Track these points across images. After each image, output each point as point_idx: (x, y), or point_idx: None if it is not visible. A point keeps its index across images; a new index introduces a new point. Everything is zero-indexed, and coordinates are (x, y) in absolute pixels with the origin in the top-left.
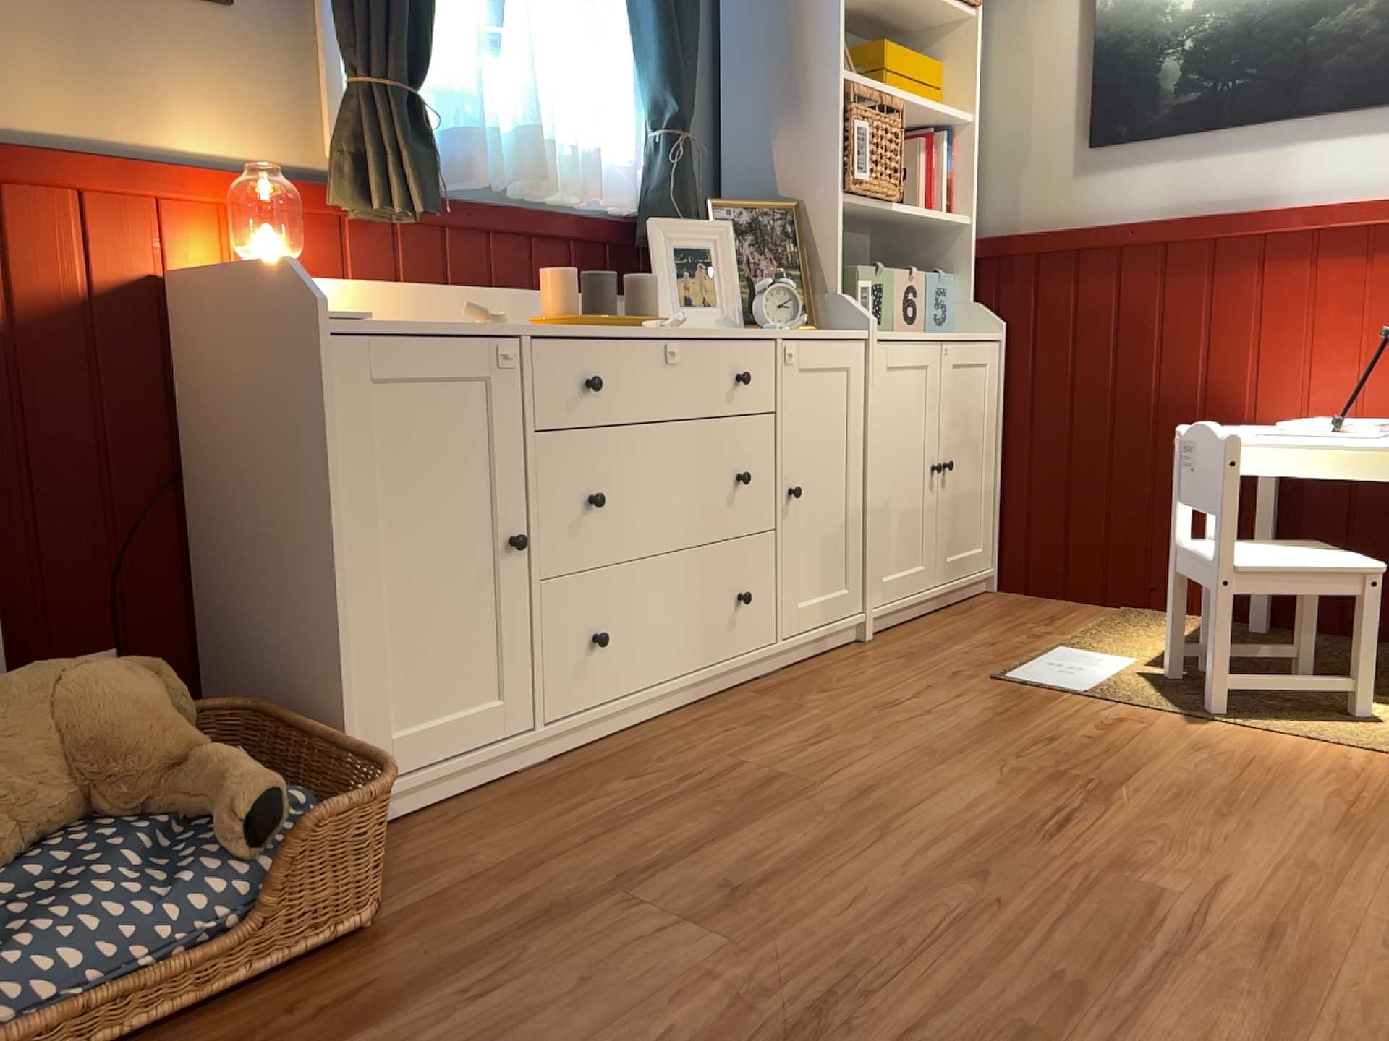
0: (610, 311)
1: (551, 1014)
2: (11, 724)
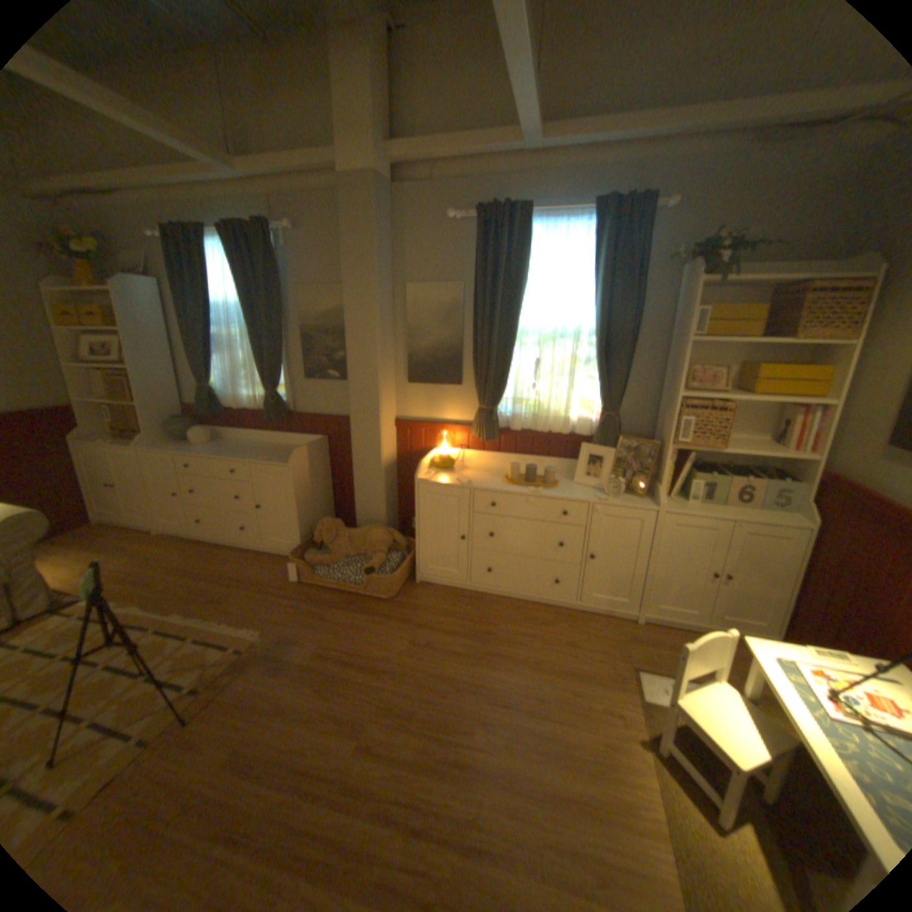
0: (530, 479)
1: (372, 635)
2: (362, 536)
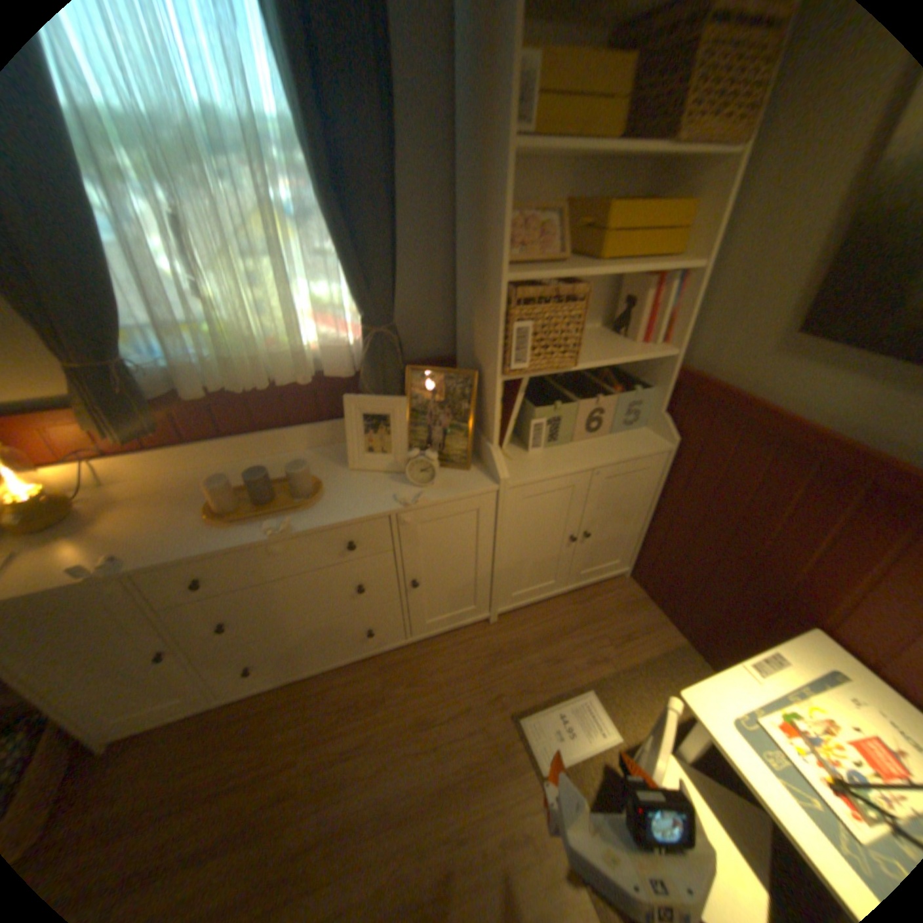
0: (264, 496)
1: None
2: None
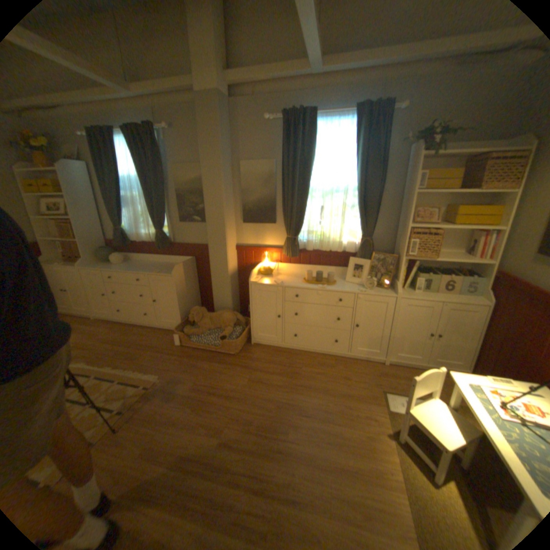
0: (319, 280)
1: (226, 376)
2: (218, 317)
